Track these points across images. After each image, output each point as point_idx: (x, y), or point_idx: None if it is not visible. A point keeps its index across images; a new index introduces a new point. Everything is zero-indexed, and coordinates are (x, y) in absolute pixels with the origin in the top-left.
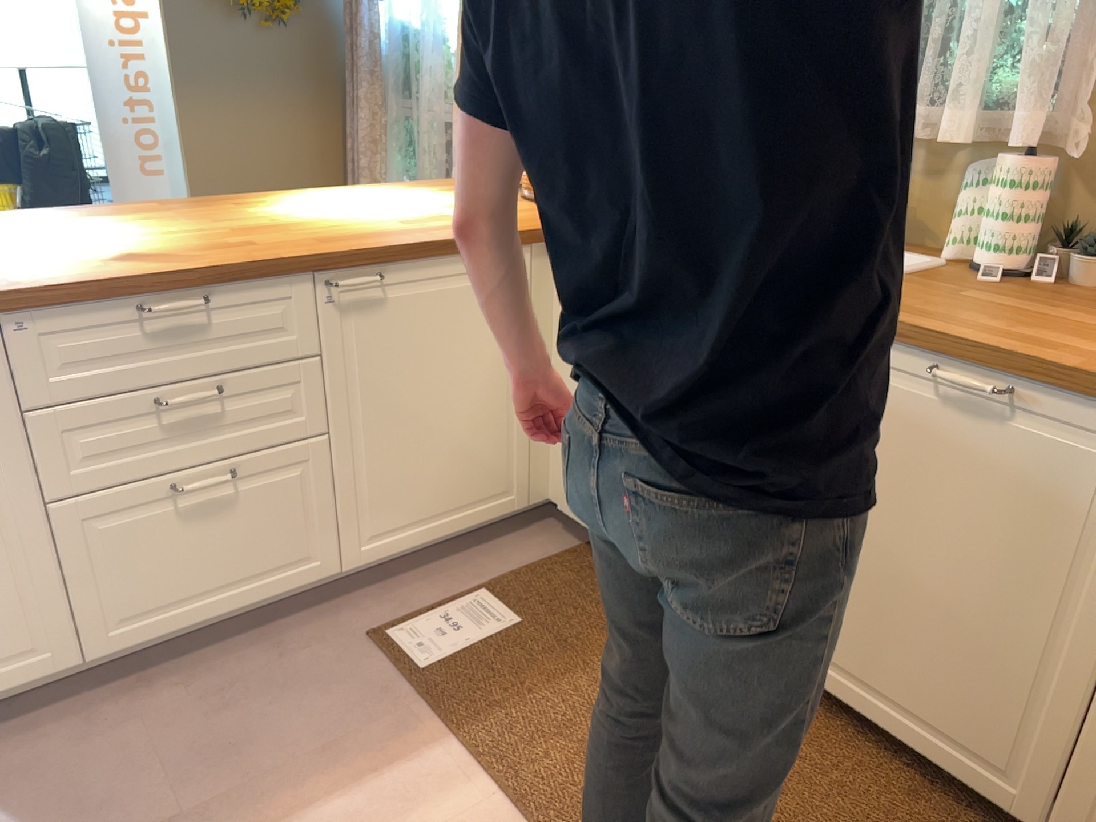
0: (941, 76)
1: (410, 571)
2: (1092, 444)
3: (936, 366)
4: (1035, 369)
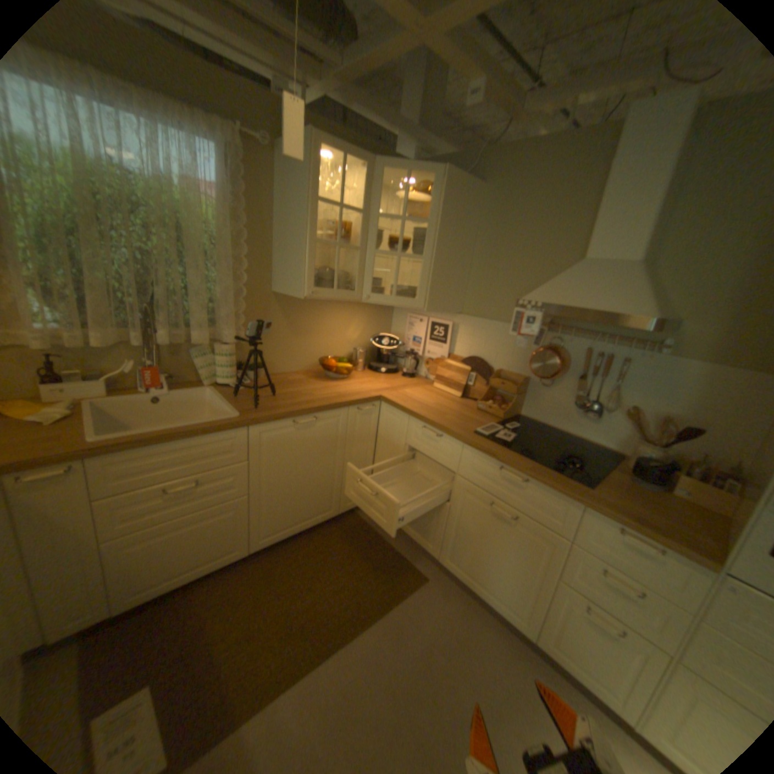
0: (179, 318)
1: None
2: (333, 421)
3: (293, 422)
4: (320, 410)
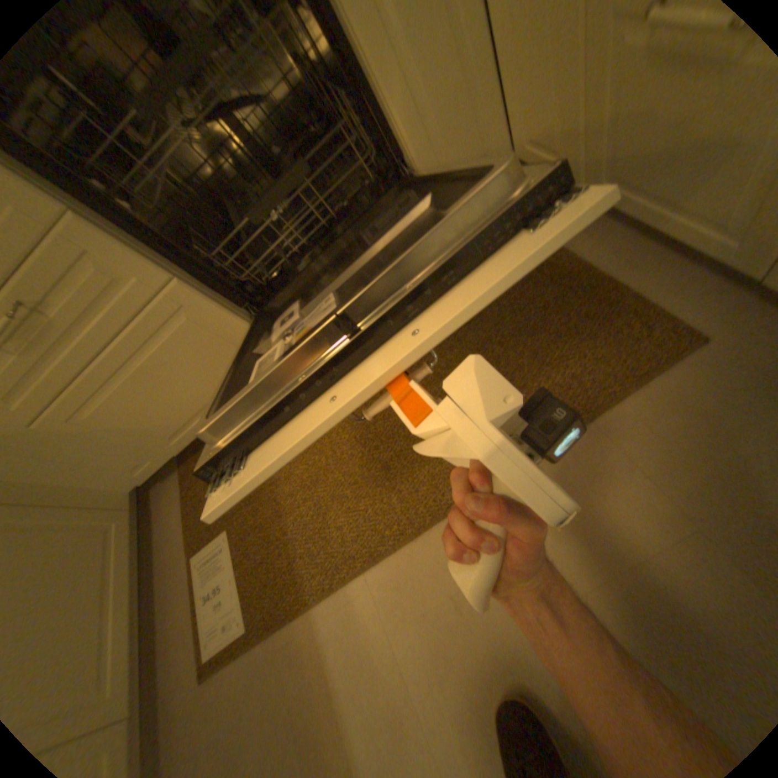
0: None
1: (153, 627)
2: None
3: None
4: None
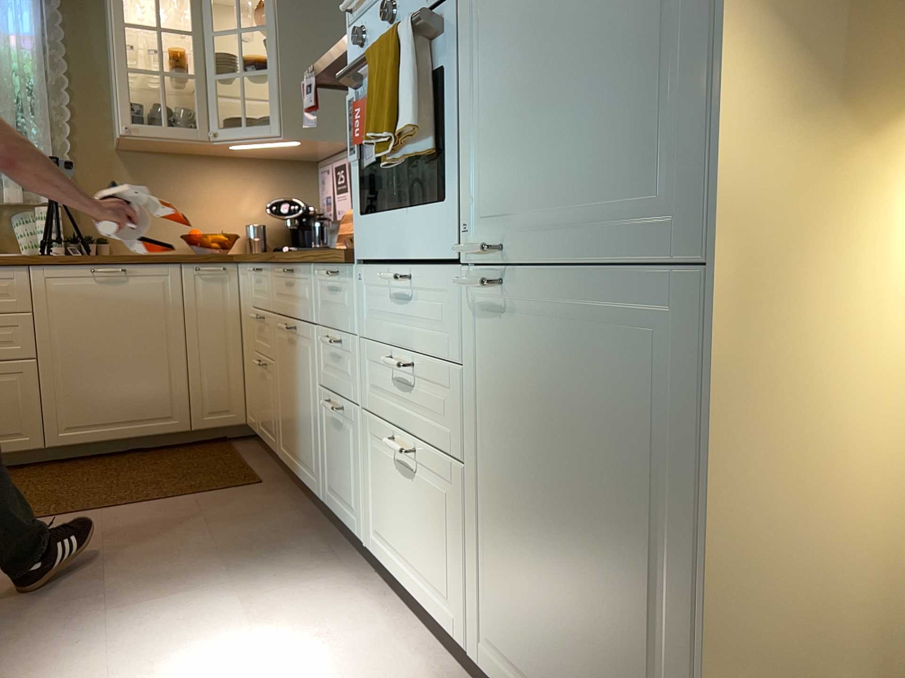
0: None
1: None
2: (155, 278)
3: (92, 269)
4: (130, 258)
